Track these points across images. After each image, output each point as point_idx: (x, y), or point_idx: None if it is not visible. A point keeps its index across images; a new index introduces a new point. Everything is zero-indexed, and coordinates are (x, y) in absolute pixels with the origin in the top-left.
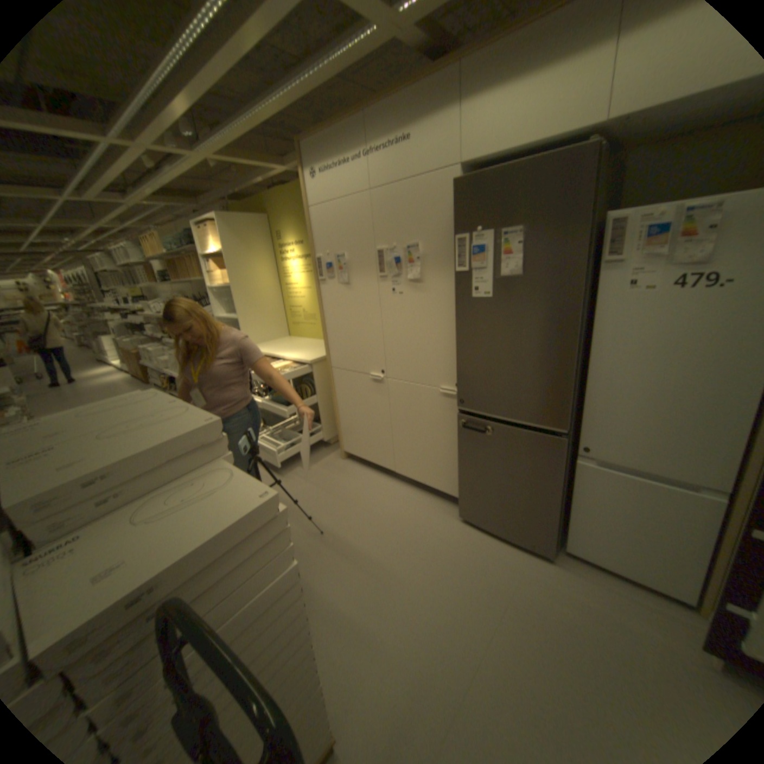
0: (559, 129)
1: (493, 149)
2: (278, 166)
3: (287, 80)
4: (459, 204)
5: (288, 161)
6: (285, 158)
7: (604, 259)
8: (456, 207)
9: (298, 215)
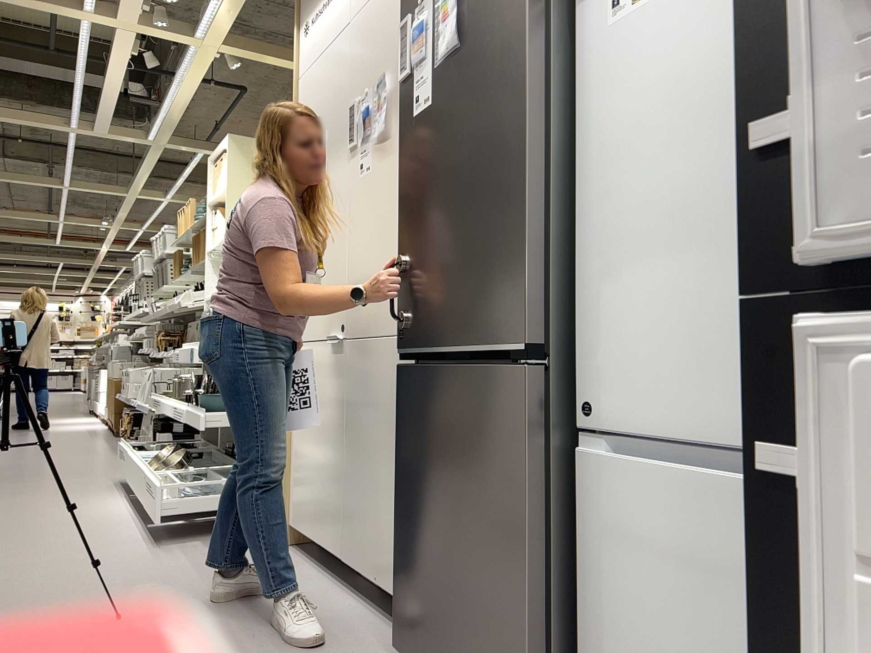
0: None
1: None
2: None
3: None
4: None
5: None
6: None
7: None
8: None
9: None
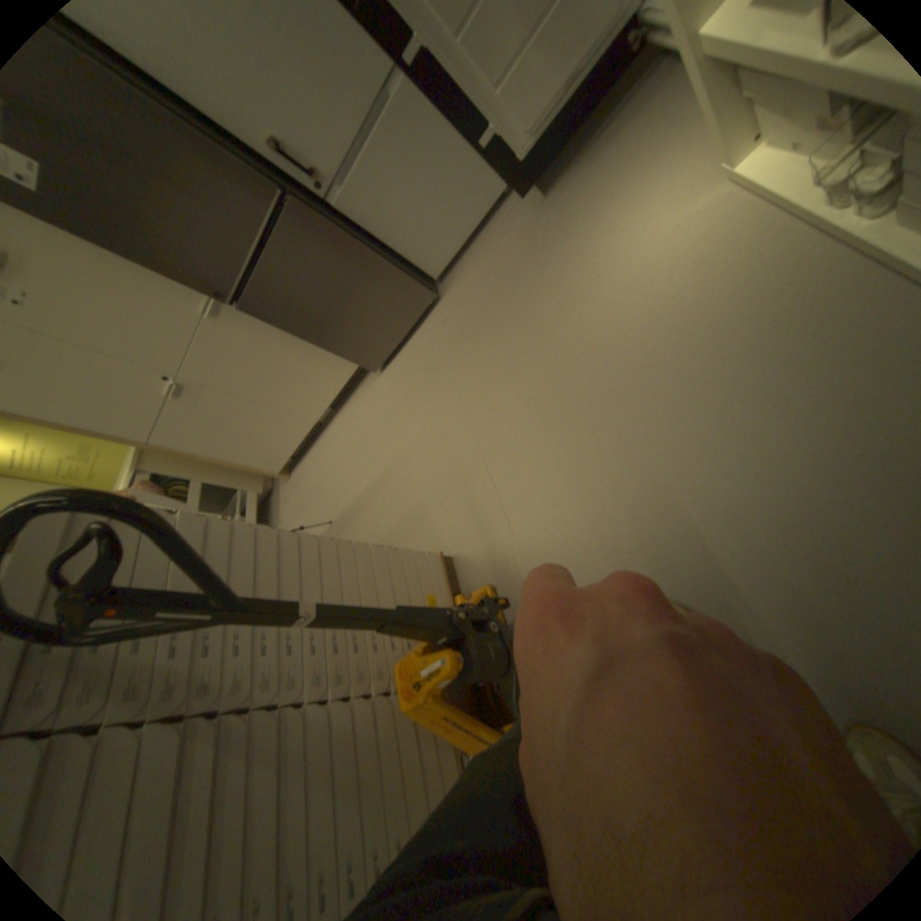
0: None
1: None
2: None
3: None
4: None
5: None
6: None
7: None
8: None
9: None
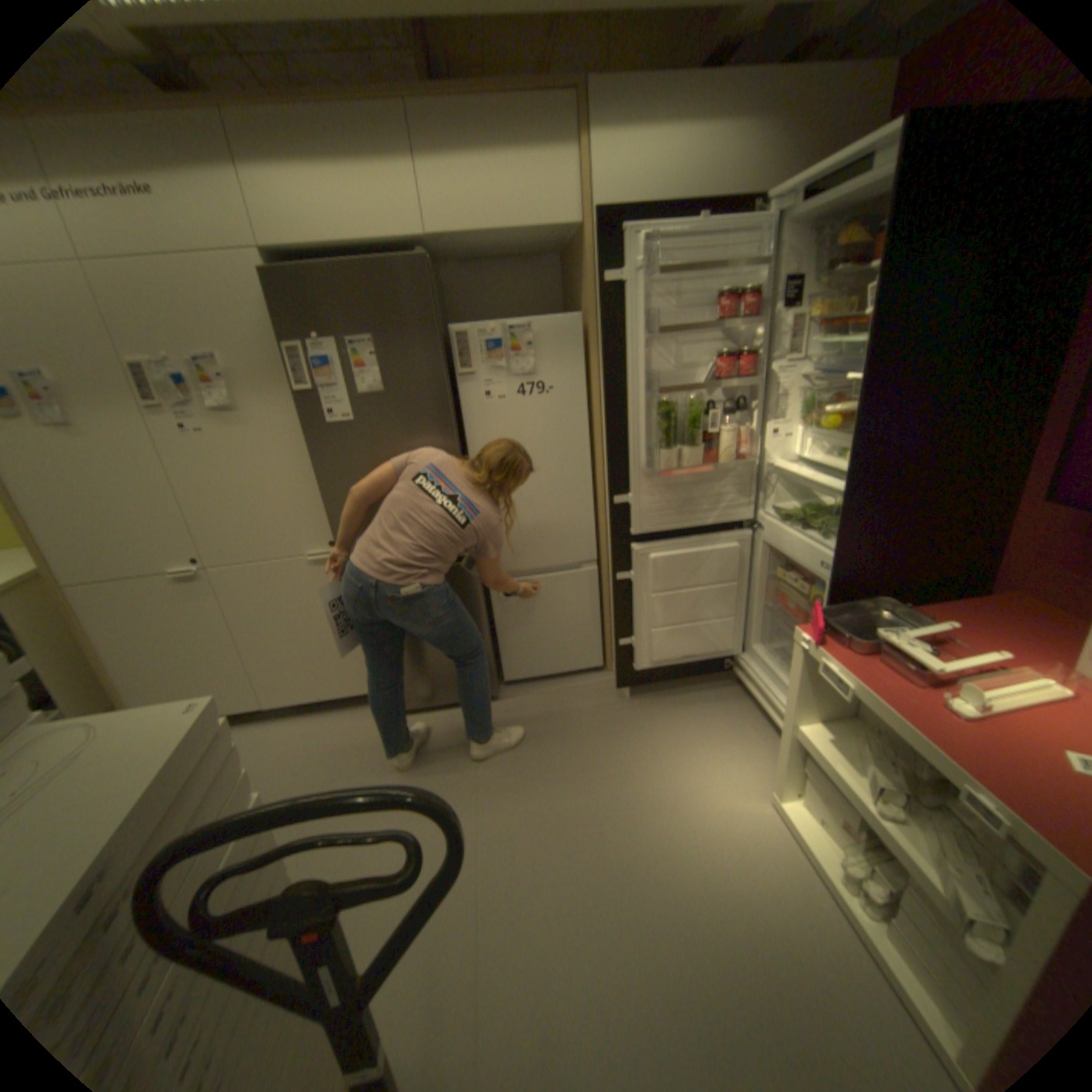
0: (378, 232)
1: (302, 238)
2: None
3: None
4: (275, 301)
5: None
6: None
7: (456, 372)
8: (266, 306)
9: None
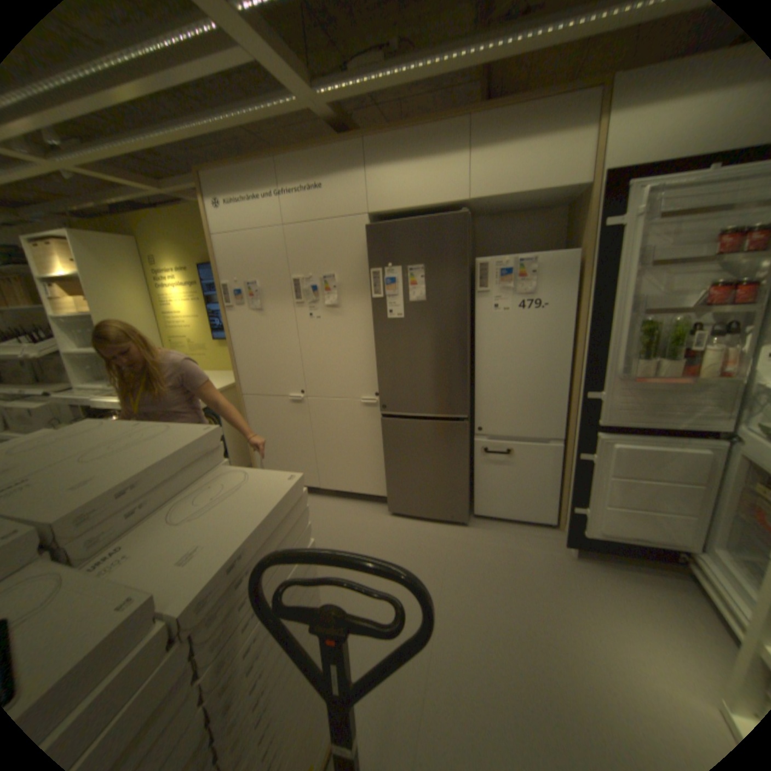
0: (439, 200)
1: (393, 207)
2: (154, 188)
3: (198, 117)
4: (372, 245)
5: (166, 185)
6: (162, 181)
7: (475, 290)
8: (366, 247)
9: (178, 241)
